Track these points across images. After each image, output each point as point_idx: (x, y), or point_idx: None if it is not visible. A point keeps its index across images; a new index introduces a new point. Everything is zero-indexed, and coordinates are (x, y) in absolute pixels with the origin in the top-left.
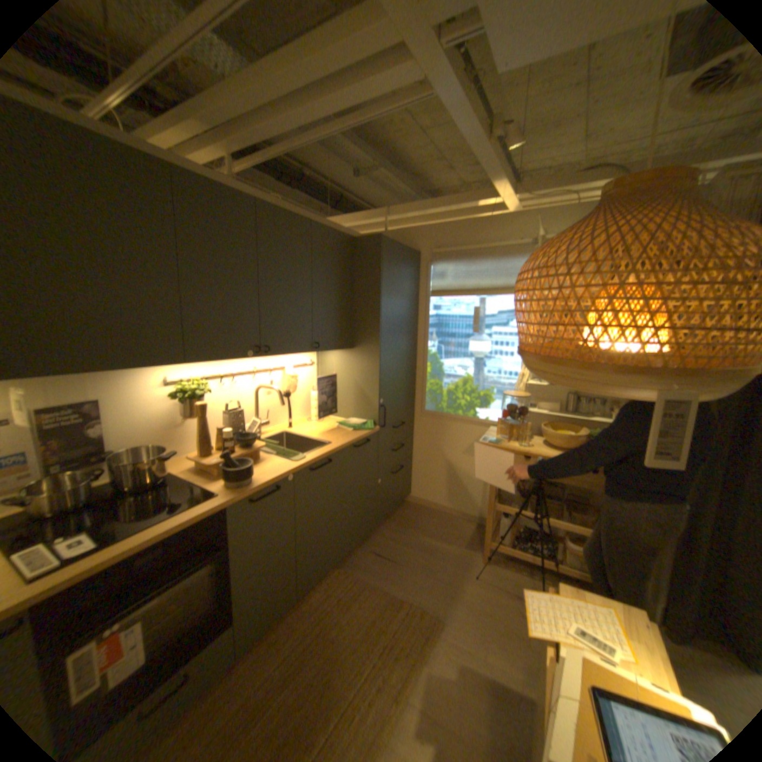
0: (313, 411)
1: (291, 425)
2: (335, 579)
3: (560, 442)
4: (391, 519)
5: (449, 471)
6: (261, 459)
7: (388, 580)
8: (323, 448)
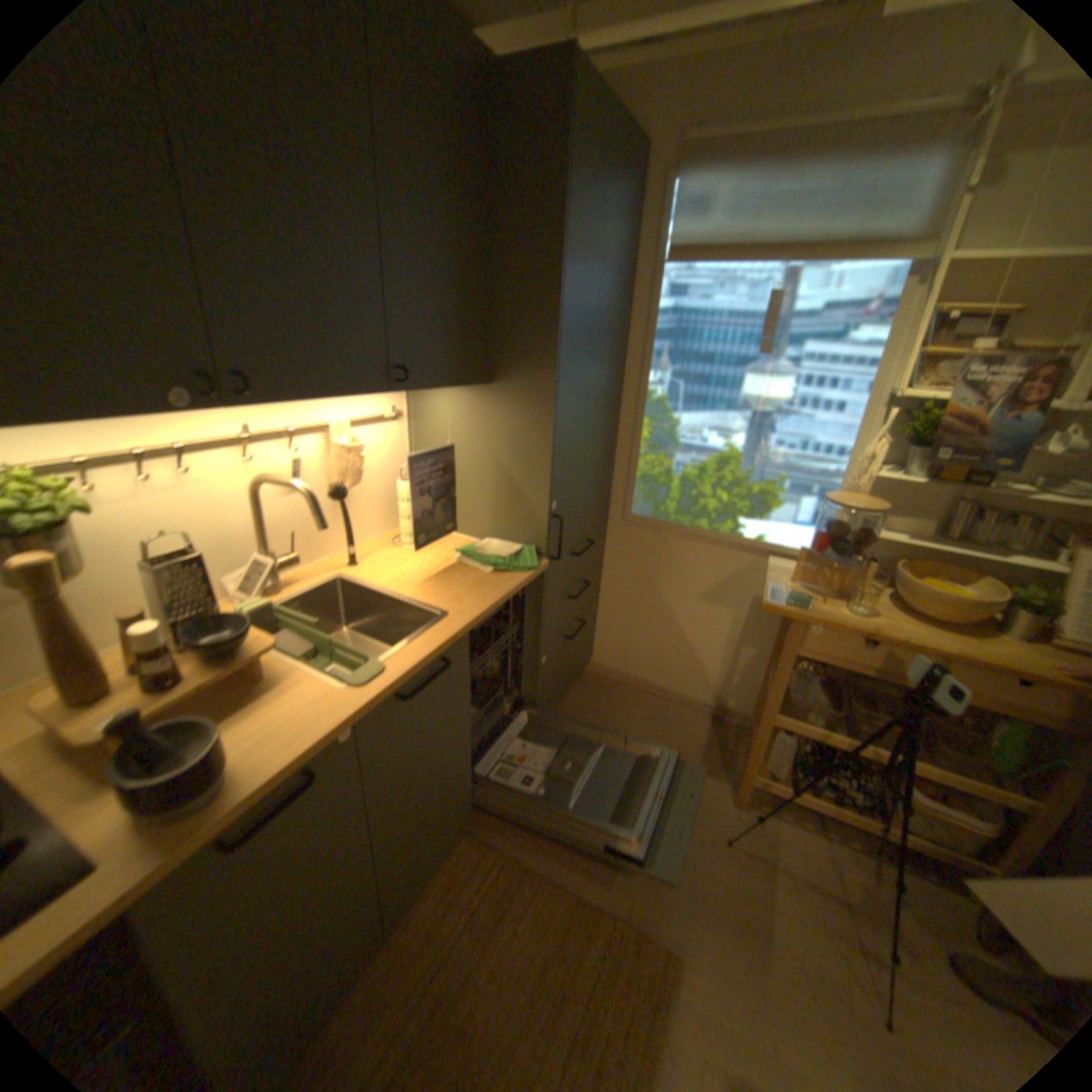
0: (404, 526)
1: (353, 560)
2: (461, 861)
3: (950, 614)
4: (559, 710)
5: (668, 628)
6: (267, 682)
7: (565, 857)
8: (429, 634)
